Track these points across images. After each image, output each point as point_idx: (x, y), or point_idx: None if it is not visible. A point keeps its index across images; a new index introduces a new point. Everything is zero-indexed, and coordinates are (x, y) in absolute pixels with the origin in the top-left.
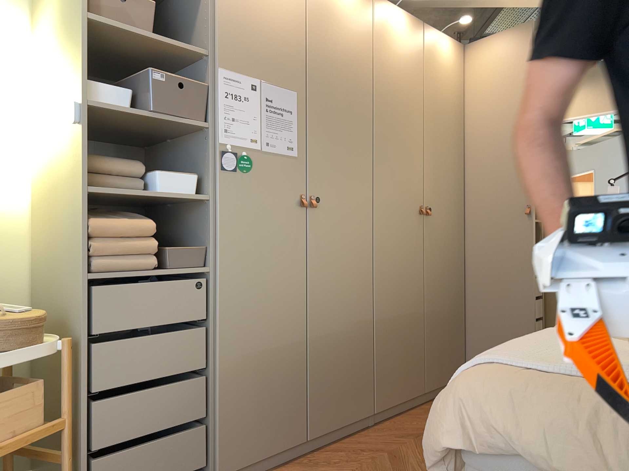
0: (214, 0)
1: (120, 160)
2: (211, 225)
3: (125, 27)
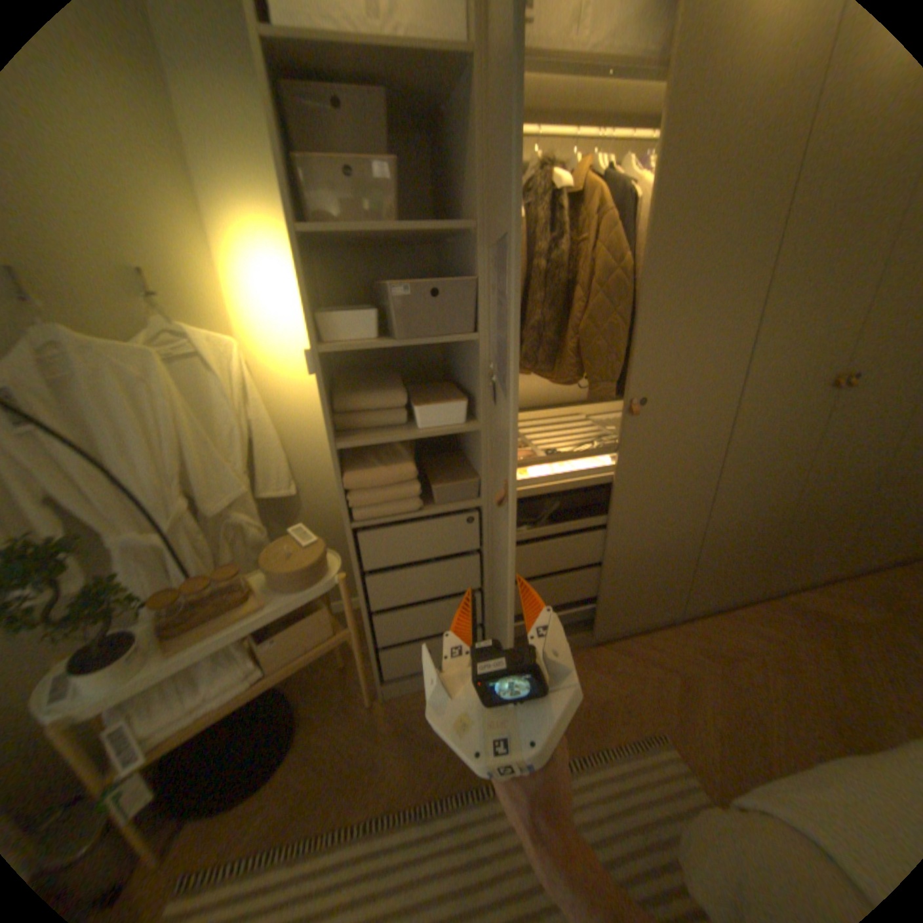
0: (481, 125)
1: (378, 391)
2: (483, 458)
3: (356, 219)
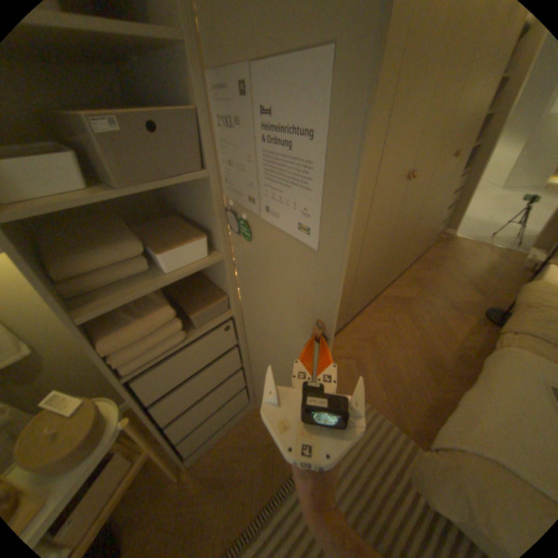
0: None
1: (106, 244)
2: (229, 280)
3: None
